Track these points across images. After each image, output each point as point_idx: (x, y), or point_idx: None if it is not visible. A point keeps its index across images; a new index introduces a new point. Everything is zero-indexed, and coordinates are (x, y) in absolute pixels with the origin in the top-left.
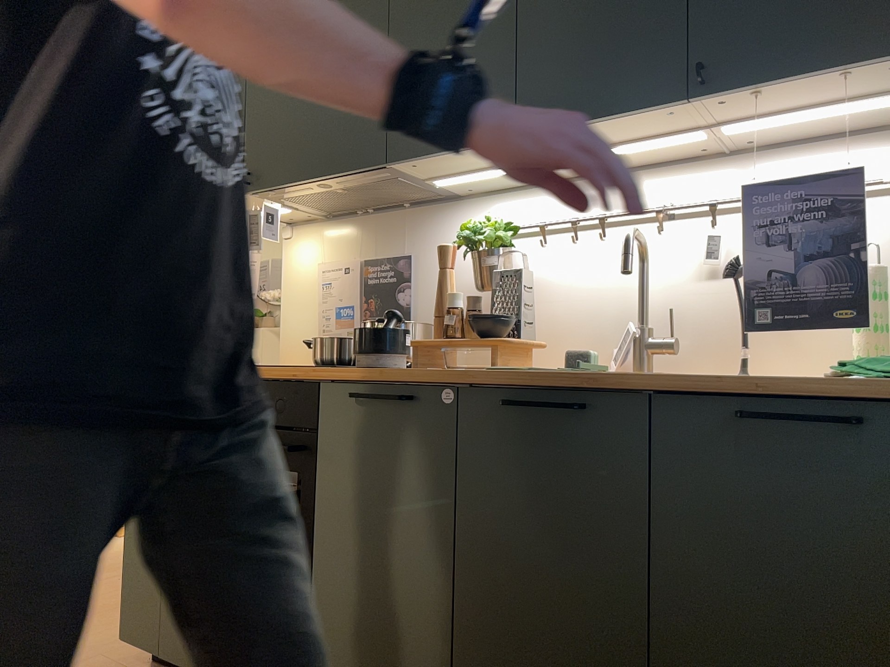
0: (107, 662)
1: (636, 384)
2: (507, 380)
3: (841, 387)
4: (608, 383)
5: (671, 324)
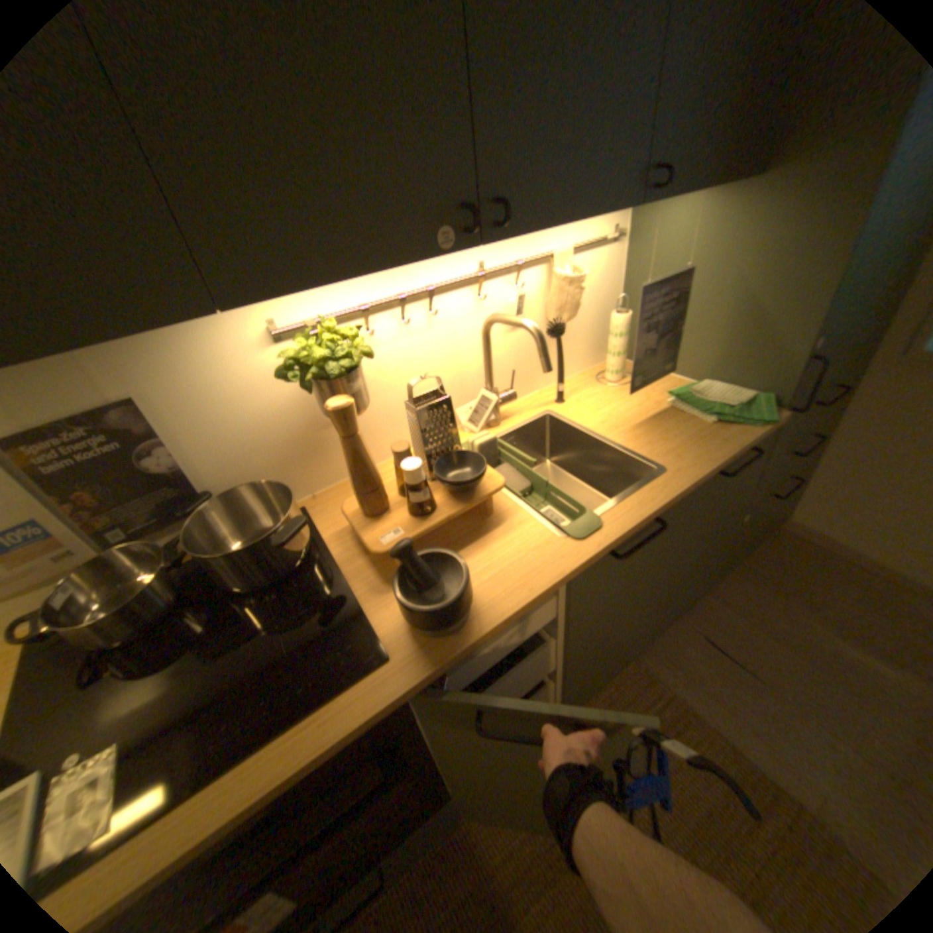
0: None
1: (690, 490)
2: (619, 542)
3: (760, 440)
4: (677, 499)
5: (514, 381)
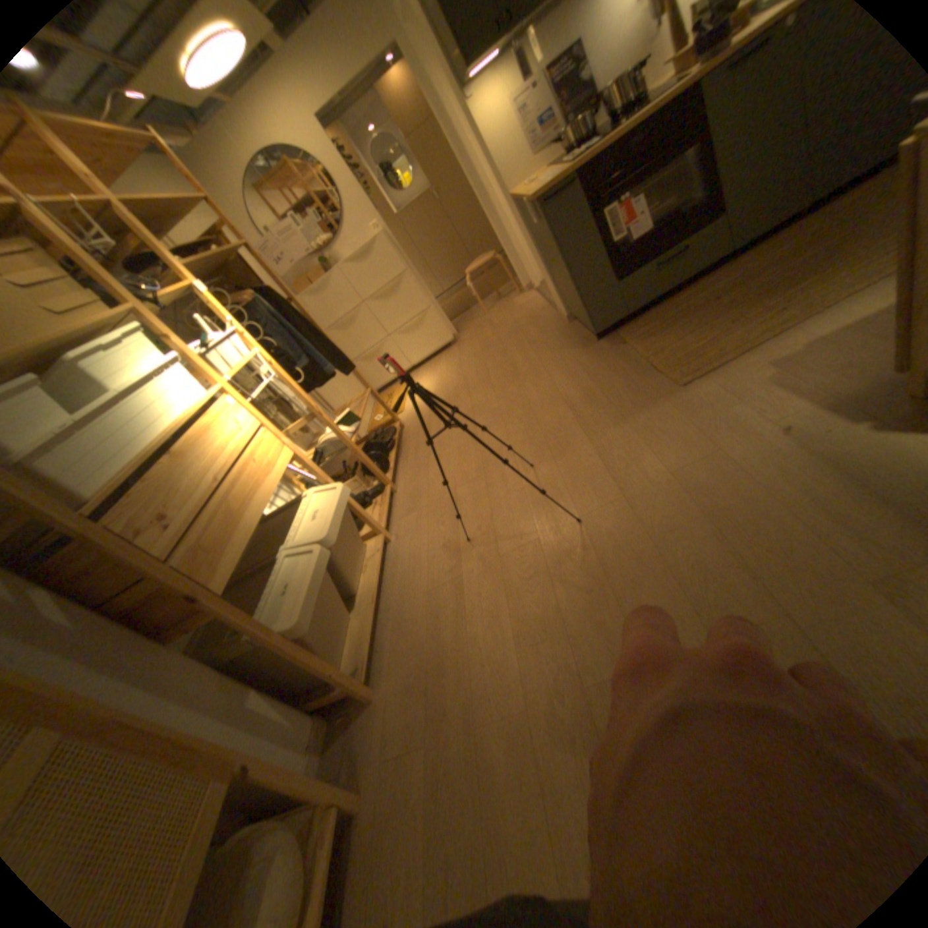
0: (585, 353)
1: None
2: None
3: None
4: None
5: None
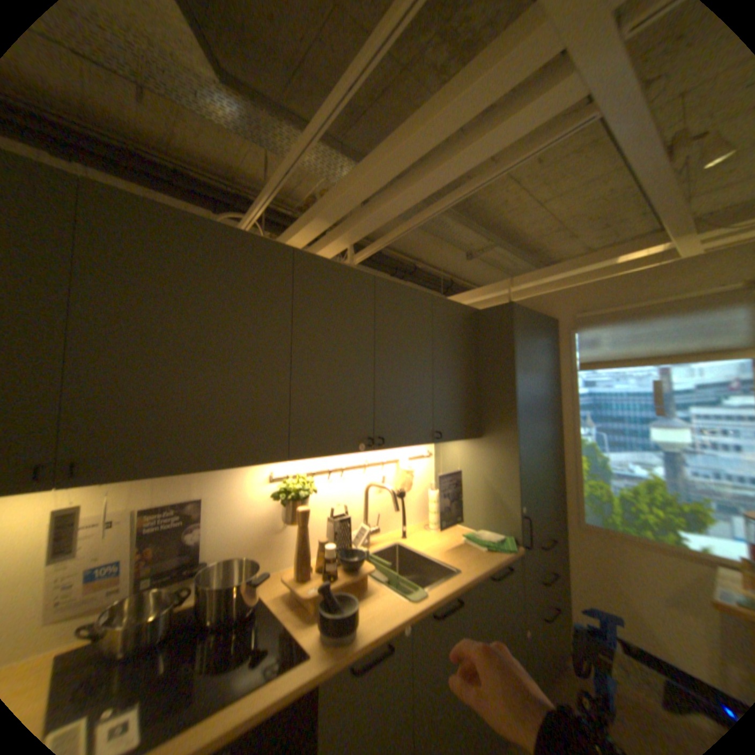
0: None
1: (473, 583)
2: (436, 605)
3: (509, 561)
4: (467, 586)
5: (378, 520)
